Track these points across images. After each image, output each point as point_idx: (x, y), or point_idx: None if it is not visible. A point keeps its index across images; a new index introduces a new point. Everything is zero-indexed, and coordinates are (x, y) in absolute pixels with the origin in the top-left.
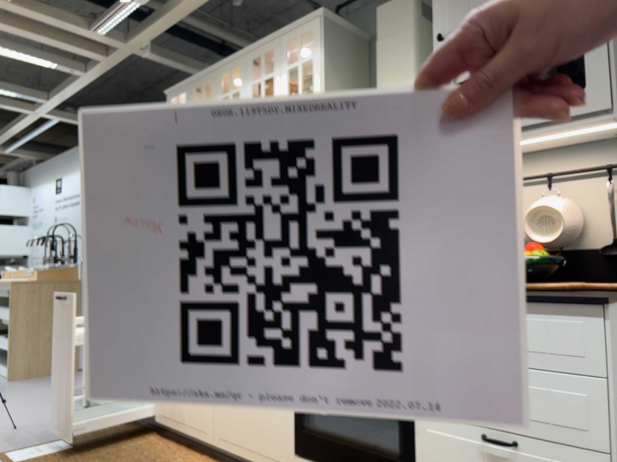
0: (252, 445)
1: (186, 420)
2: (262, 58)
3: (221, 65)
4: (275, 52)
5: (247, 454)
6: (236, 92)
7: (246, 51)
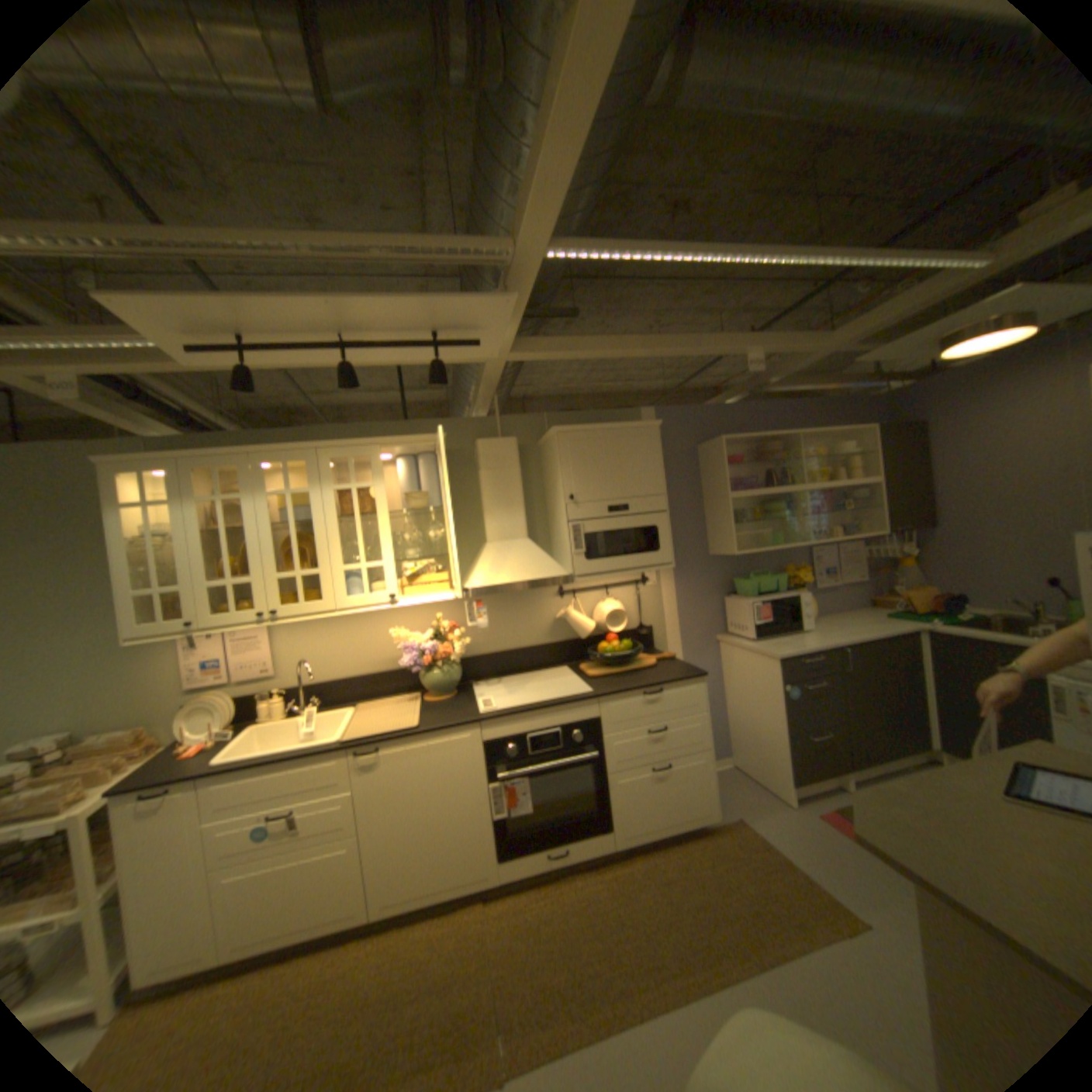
0: (438, 889)
1: (306, 925)
2: (352, 462)
3: (263, 451)
4: (375, 460)
5: (432, 902)
6: (301, 494)
7: (319, 446)
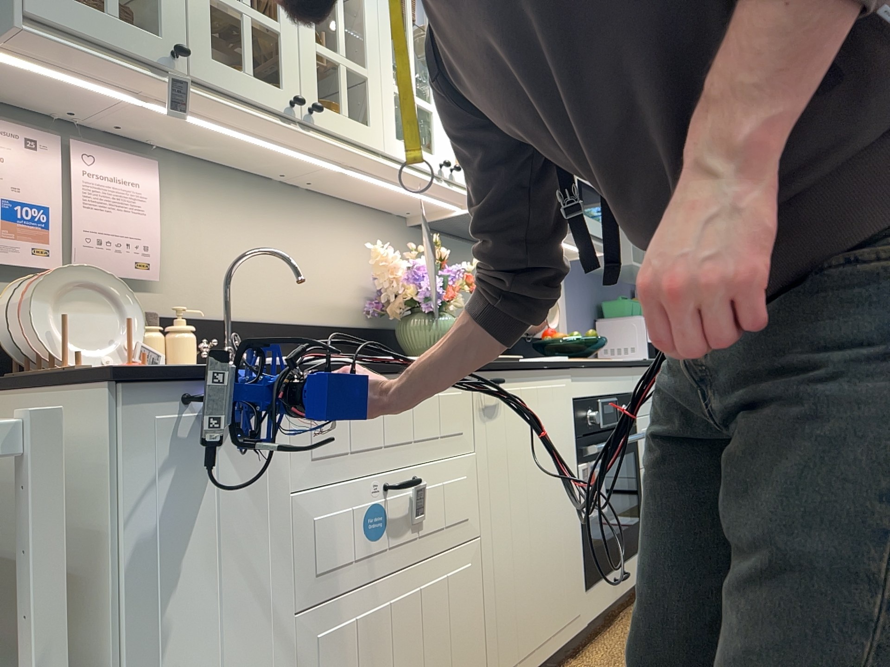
0: (547, 630)
1: None
2: None
3: None
4: None
5: (541, 653)
6: None
7: None
